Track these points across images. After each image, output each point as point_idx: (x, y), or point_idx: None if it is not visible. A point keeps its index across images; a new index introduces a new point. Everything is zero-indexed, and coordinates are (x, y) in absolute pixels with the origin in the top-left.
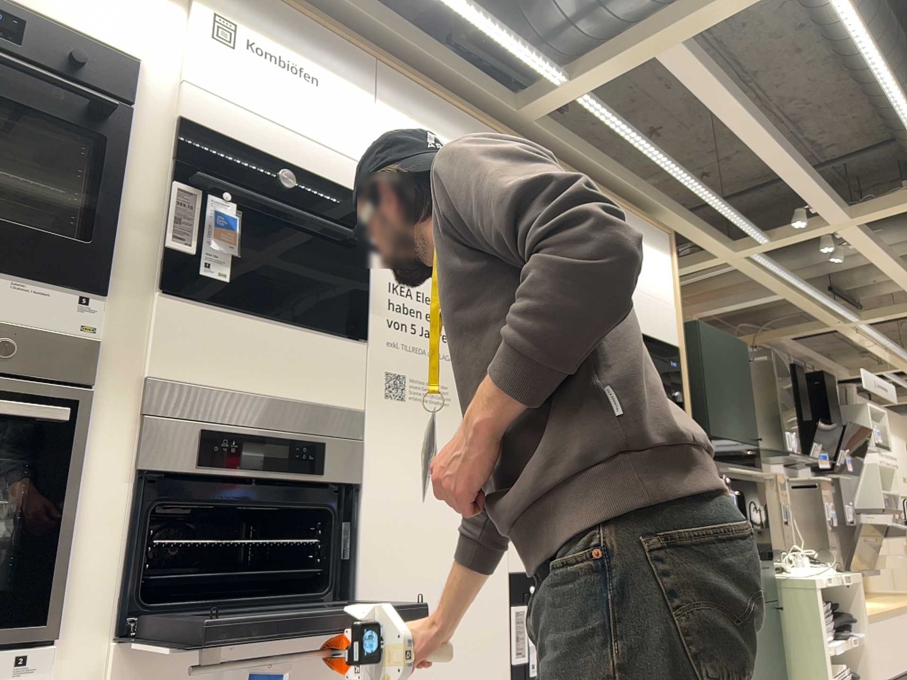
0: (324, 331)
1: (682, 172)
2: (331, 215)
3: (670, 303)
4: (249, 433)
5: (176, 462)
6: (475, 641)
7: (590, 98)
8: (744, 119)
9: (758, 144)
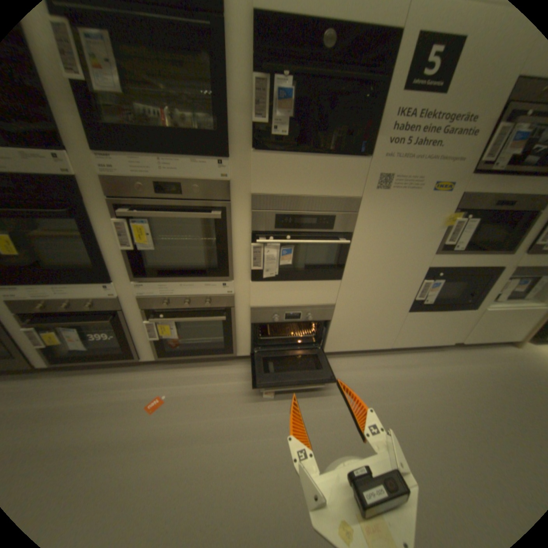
0: (345, 153)
1: None
2: (362, 61)
3: None
4: (299, 211)
5: (266, 227)
6: (398, 290)
7: None
8: None
9: None
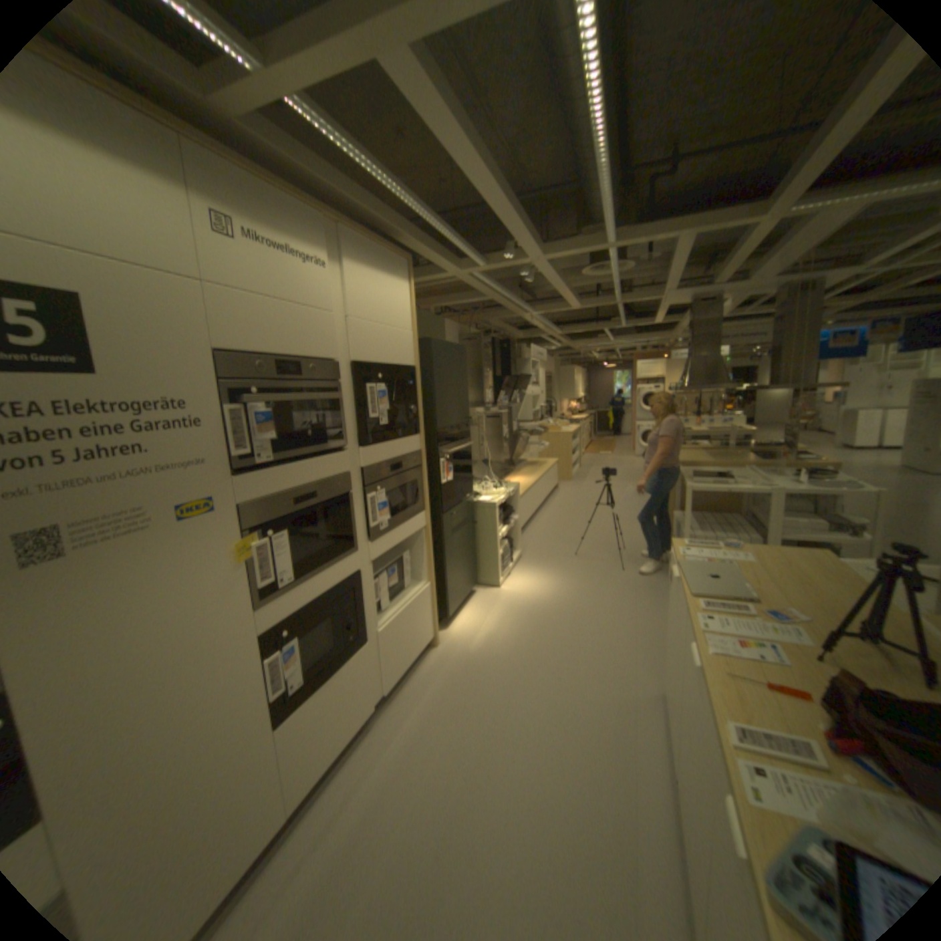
0: None
1: (419, 205)
2: None
3: (409, 329)
4: None
5: None
6: (224, 716)
7: (302, 101)
8: (476, 163)
9: (487, 189)
